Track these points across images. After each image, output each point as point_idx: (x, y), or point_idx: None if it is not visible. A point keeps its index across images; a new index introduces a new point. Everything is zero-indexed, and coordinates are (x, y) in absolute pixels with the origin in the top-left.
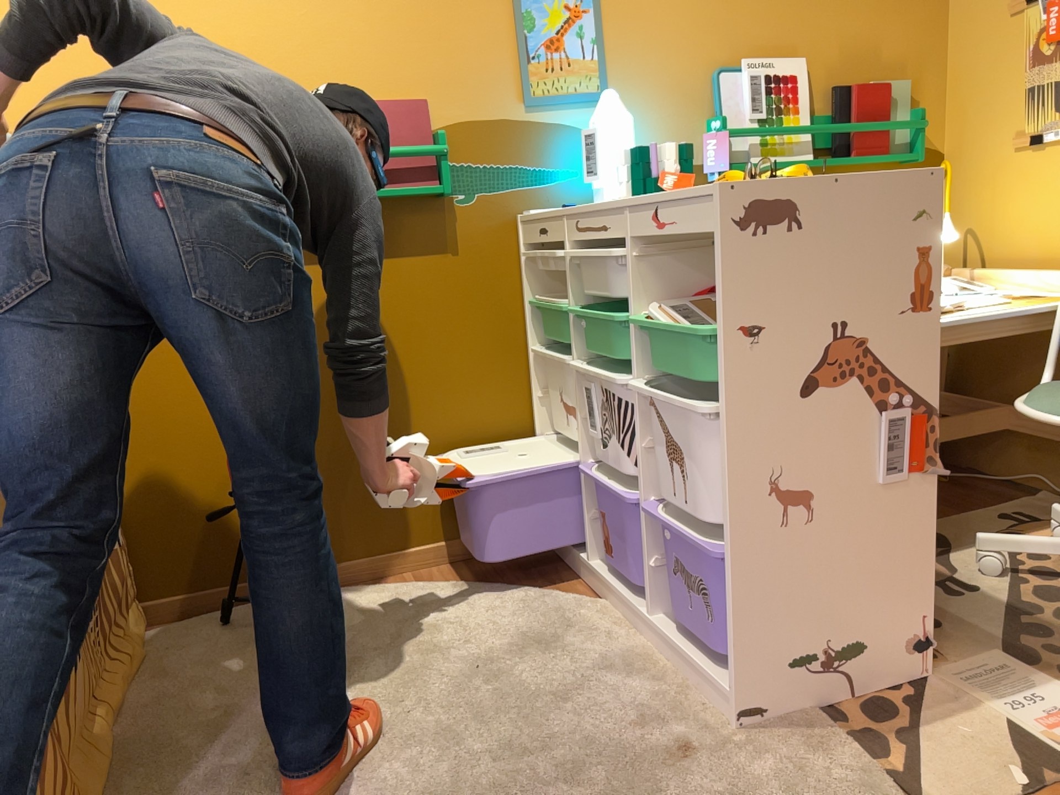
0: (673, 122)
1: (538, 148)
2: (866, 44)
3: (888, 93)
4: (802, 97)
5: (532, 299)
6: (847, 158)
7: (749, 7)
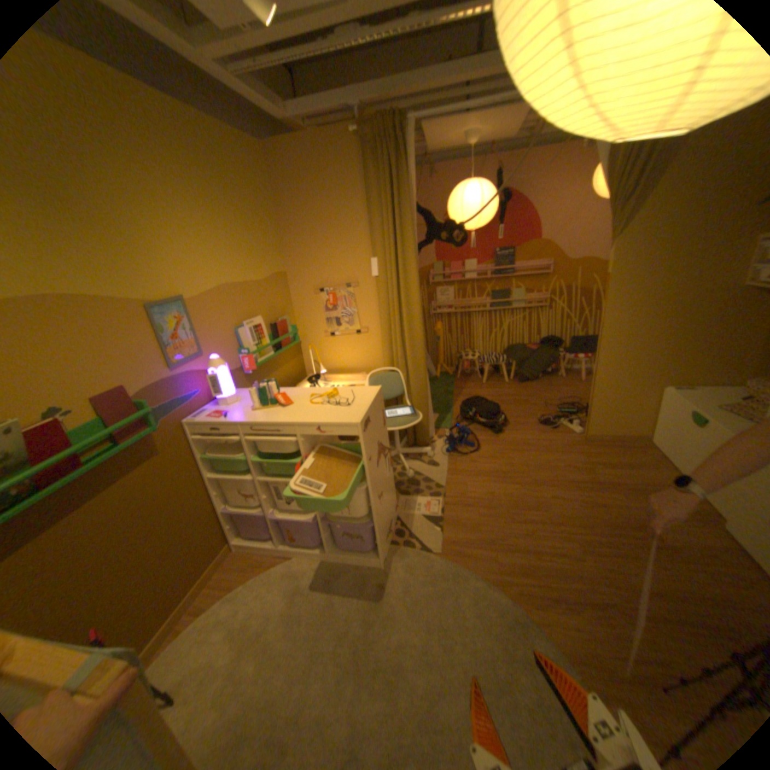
0: (227, 354)
1: (181, 386)
2: (274, 305)
3: (286, 322)
4: (265, 331)
5: (201, 456)
6: (281, 348)
7: (239, 300)
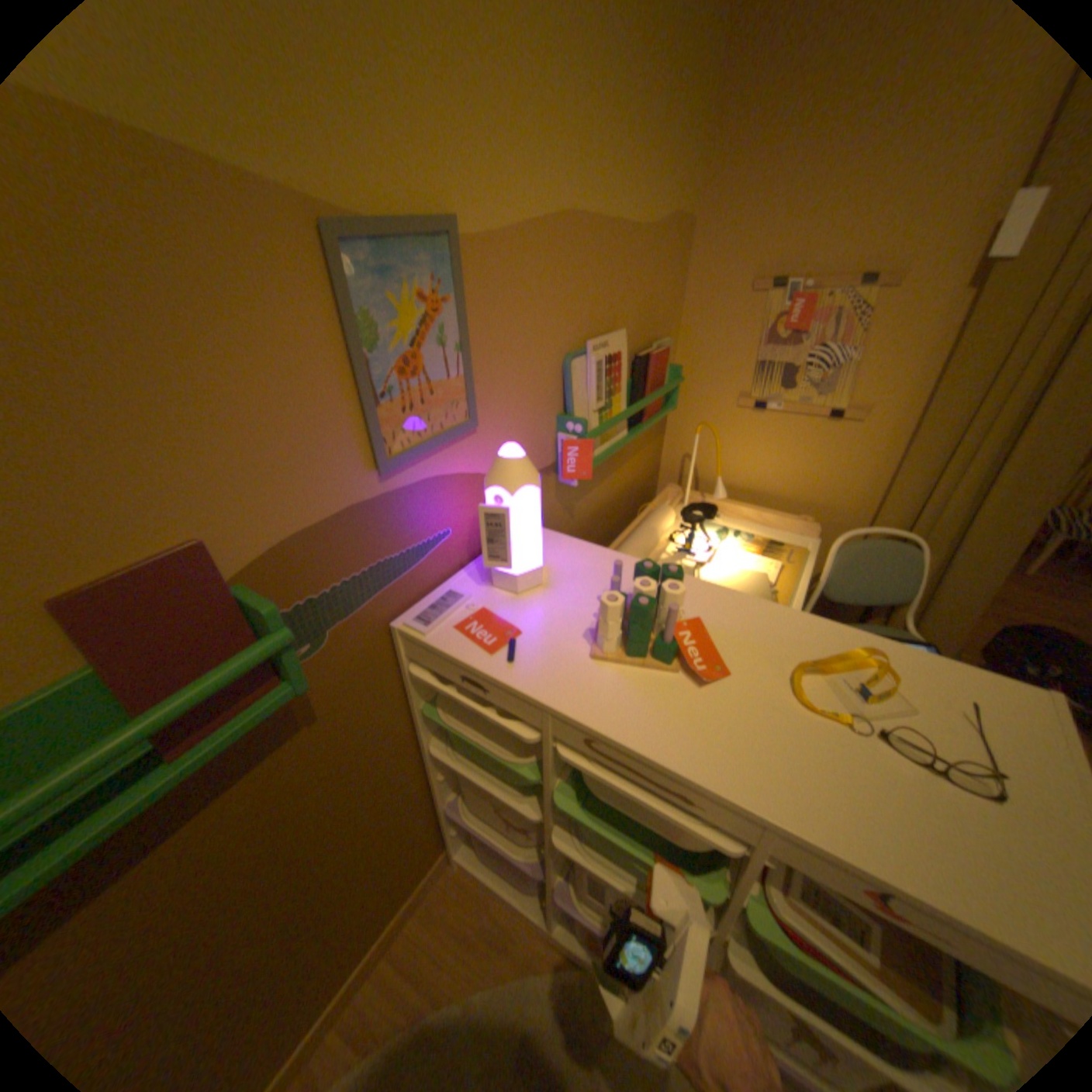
0: (533, 428)
1: (404, 523)
2: (653, 302)
3: (669, 356)
4: (625, 372)
5: (425, 705)
6: (642, 420)
7: (593, 271)
